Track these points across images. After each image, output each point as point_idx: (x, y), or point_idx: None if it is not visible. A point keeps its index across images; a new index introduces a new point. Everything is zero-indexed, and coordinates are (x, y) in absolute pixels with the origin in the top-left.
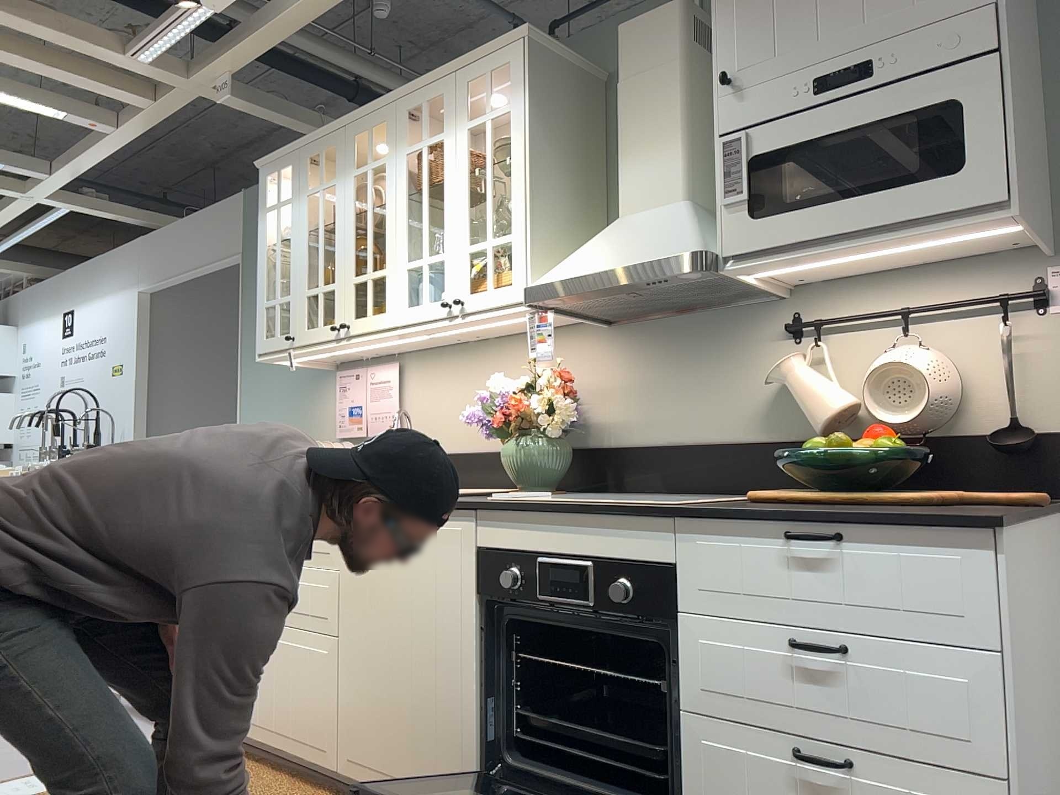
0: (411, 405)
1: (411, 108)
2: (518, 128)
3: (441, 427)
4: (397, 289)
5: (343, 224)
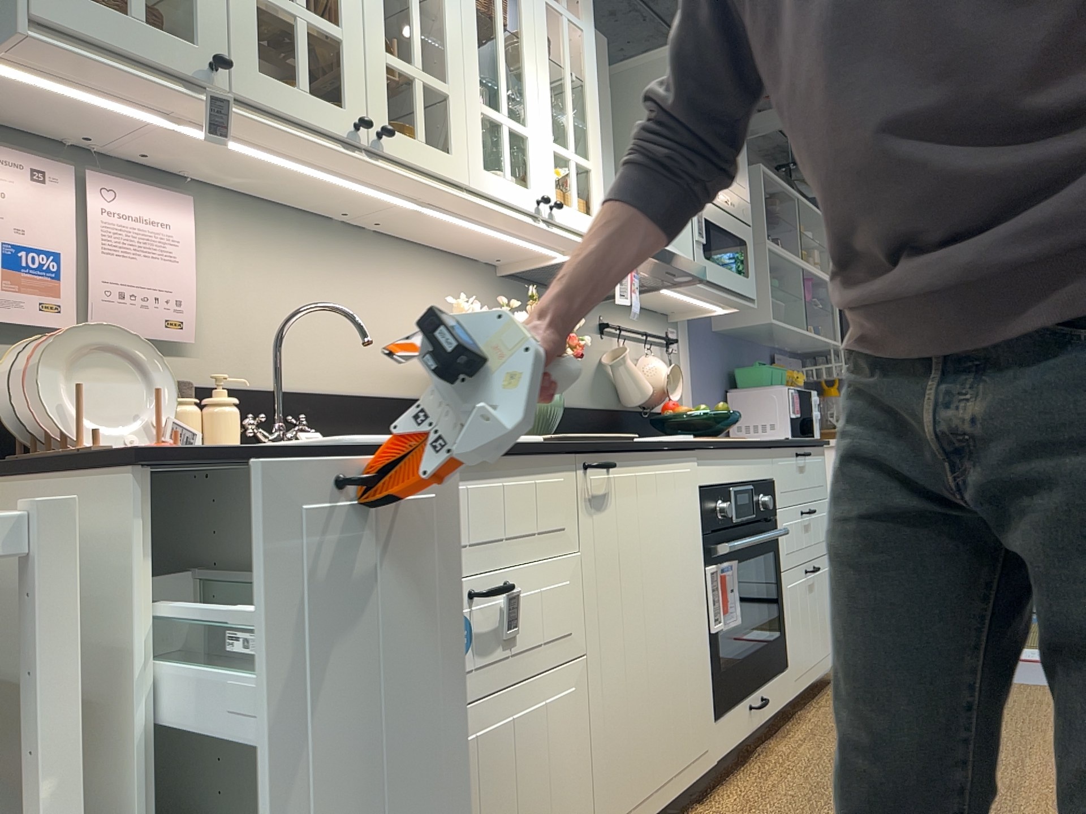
0: (213, 290)
1: None
2: (593, 58)
3: (285, 346)
4: (471, 133)
5: None
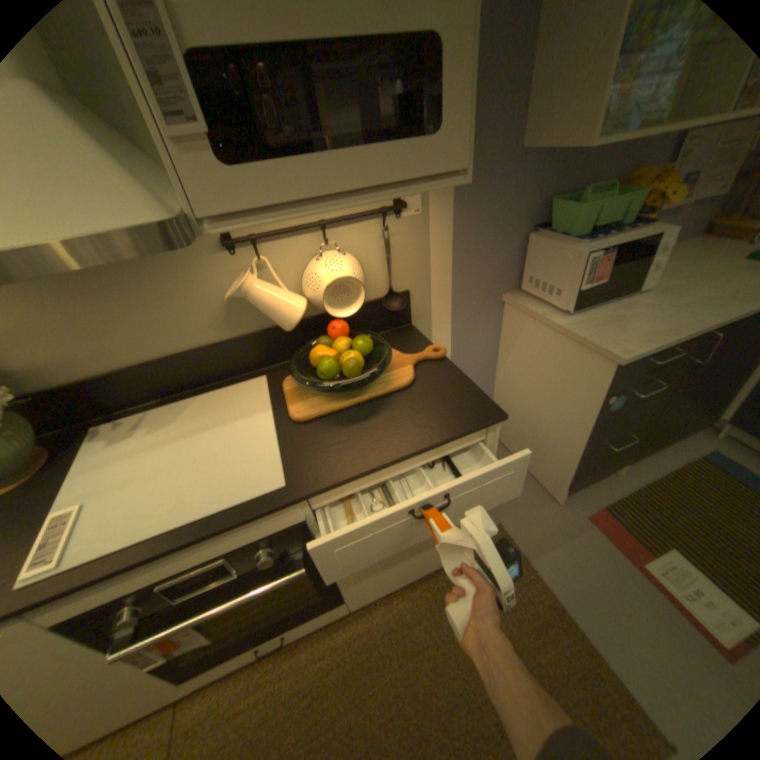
0: None
1: None
2: None
3: None
4: None
5: None
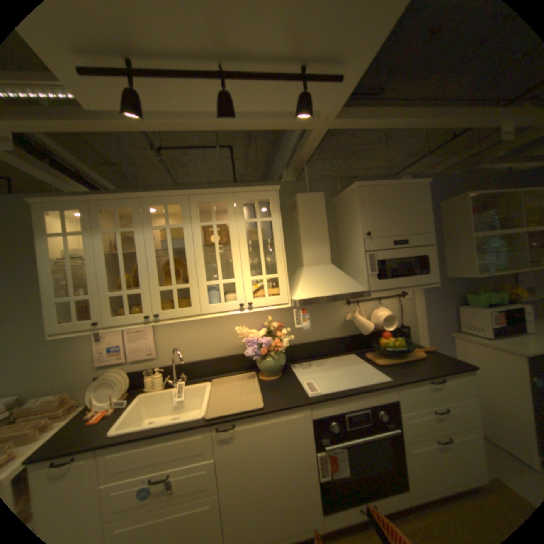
0: (163, 341)
1: (202, 202)
2: (278, 229)
3: (187, 349)
4: (202, 295)
5: (146, 255)
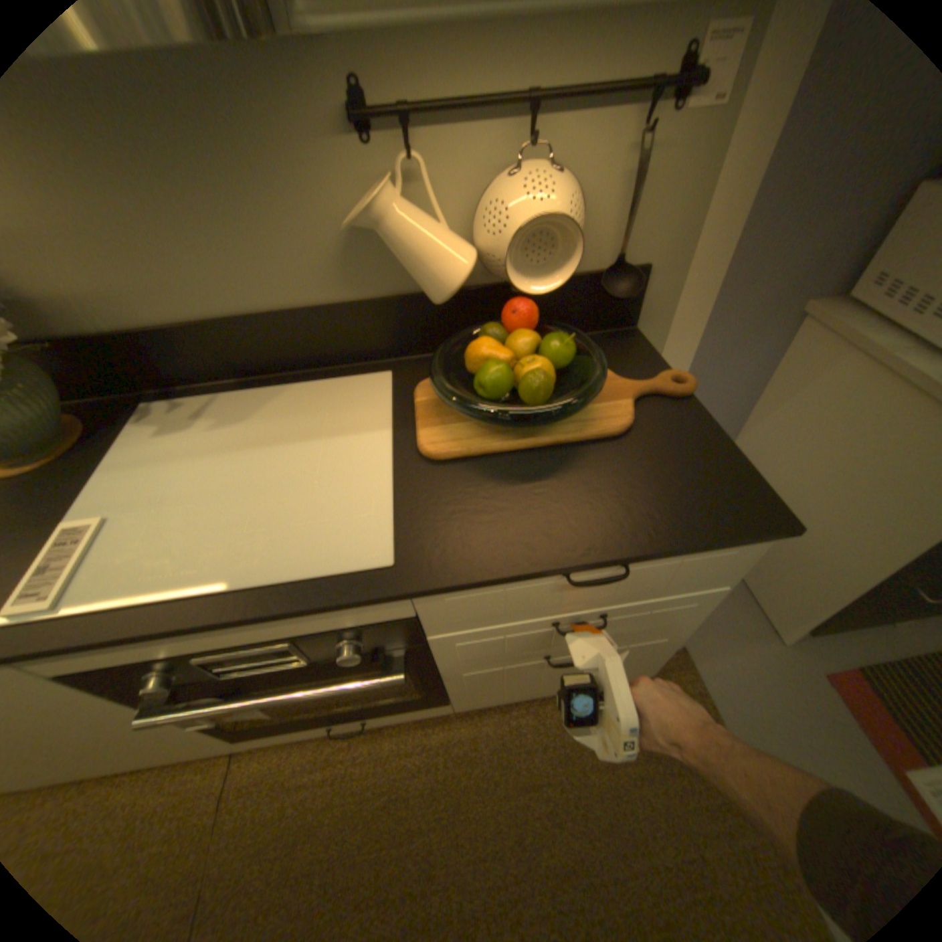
0: None
1: None
2: None
3: None
4: None
5: None
